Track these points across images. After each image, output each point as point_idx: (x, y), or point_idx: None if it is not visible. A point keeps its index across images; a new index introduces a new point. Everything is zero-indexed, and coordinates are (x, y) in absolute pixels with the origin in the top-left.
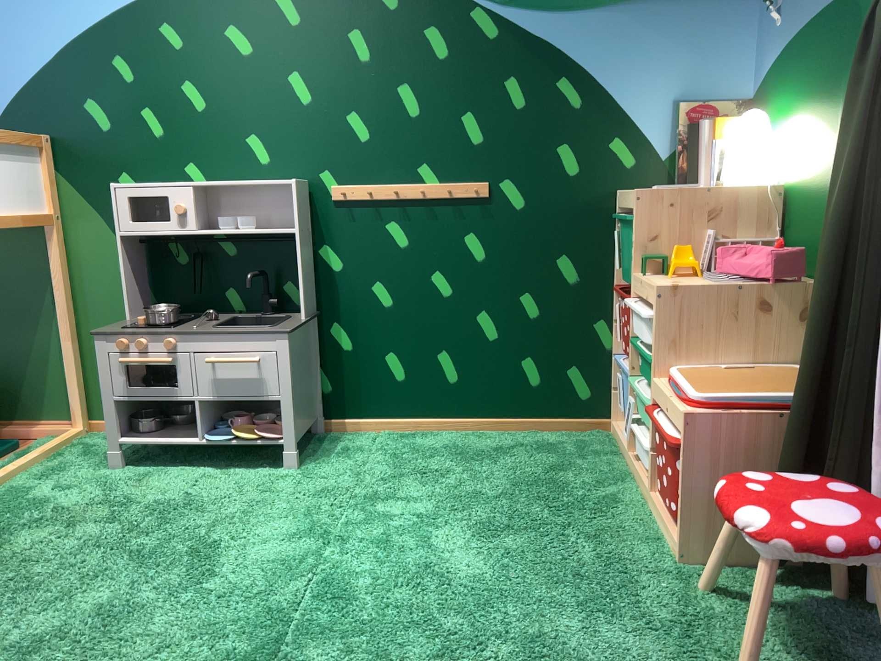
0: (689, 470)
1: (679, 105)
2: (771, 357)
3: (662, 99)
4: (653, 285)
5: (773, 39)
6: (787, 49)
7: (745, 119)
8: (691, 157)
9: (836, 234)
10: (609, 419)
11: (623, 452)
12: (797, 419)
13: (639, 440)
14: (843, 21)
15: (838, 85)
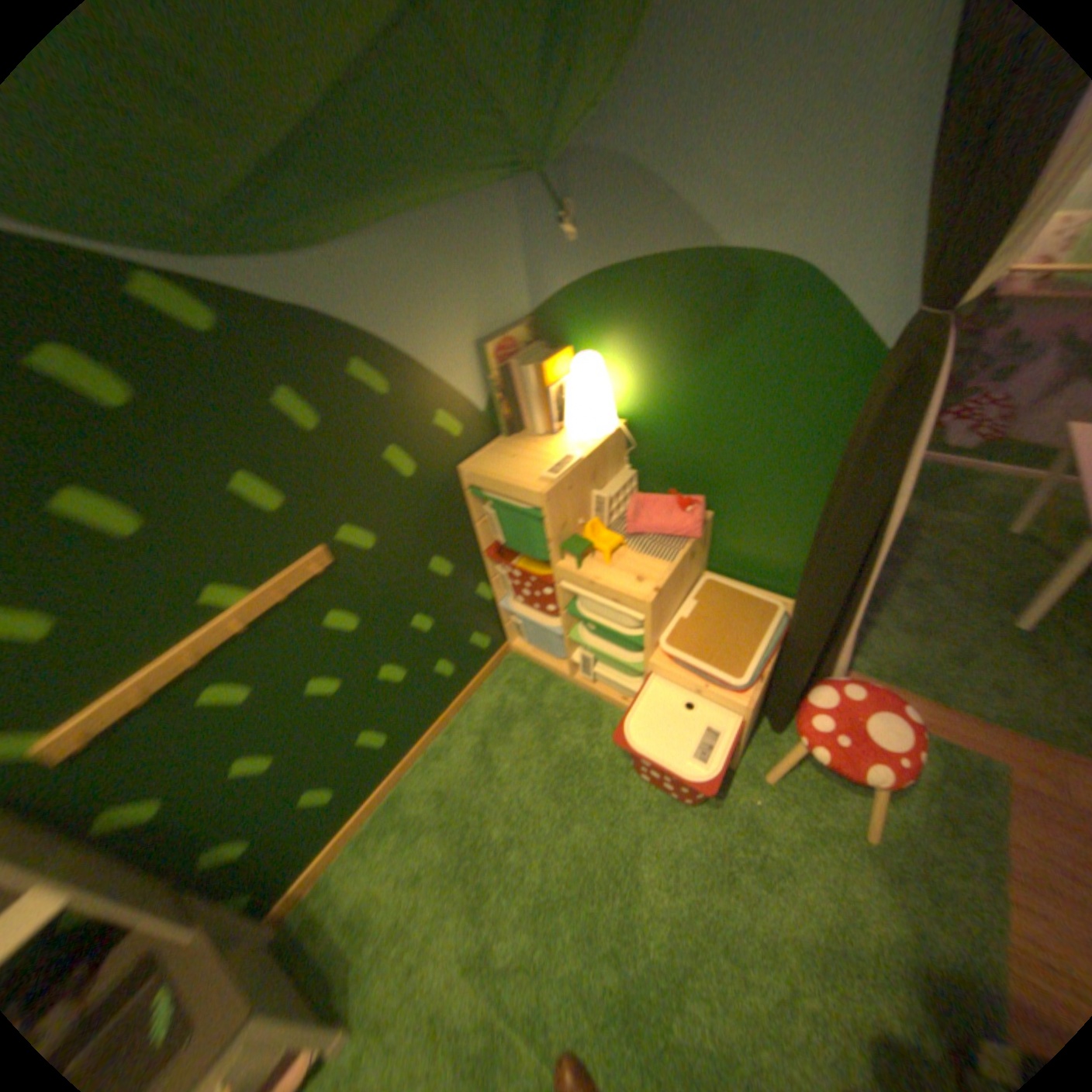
0: (748, 730)
1: (489, 346)
2: (694, 582)
3: (469, 343)
4: (628, 593)
5: (569, 255)
6: (604, 276)
7: (582, 362)
8: (516, 401)
9: (859, 550)
10: (508, 642)
11: (557, 672)
12: (800, 657)
13: (595, 674)
14: (722, 279)
15: (715, 345)
